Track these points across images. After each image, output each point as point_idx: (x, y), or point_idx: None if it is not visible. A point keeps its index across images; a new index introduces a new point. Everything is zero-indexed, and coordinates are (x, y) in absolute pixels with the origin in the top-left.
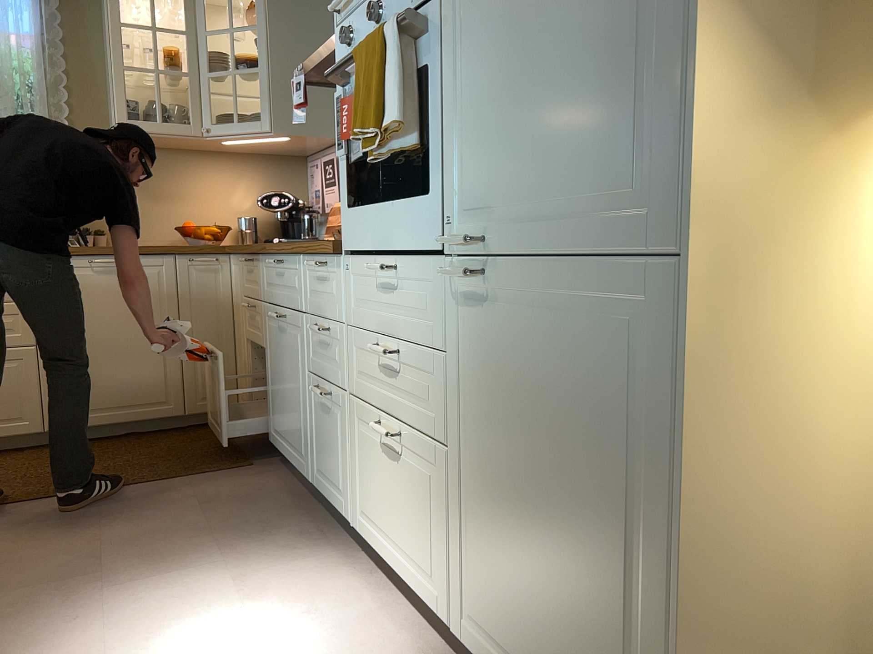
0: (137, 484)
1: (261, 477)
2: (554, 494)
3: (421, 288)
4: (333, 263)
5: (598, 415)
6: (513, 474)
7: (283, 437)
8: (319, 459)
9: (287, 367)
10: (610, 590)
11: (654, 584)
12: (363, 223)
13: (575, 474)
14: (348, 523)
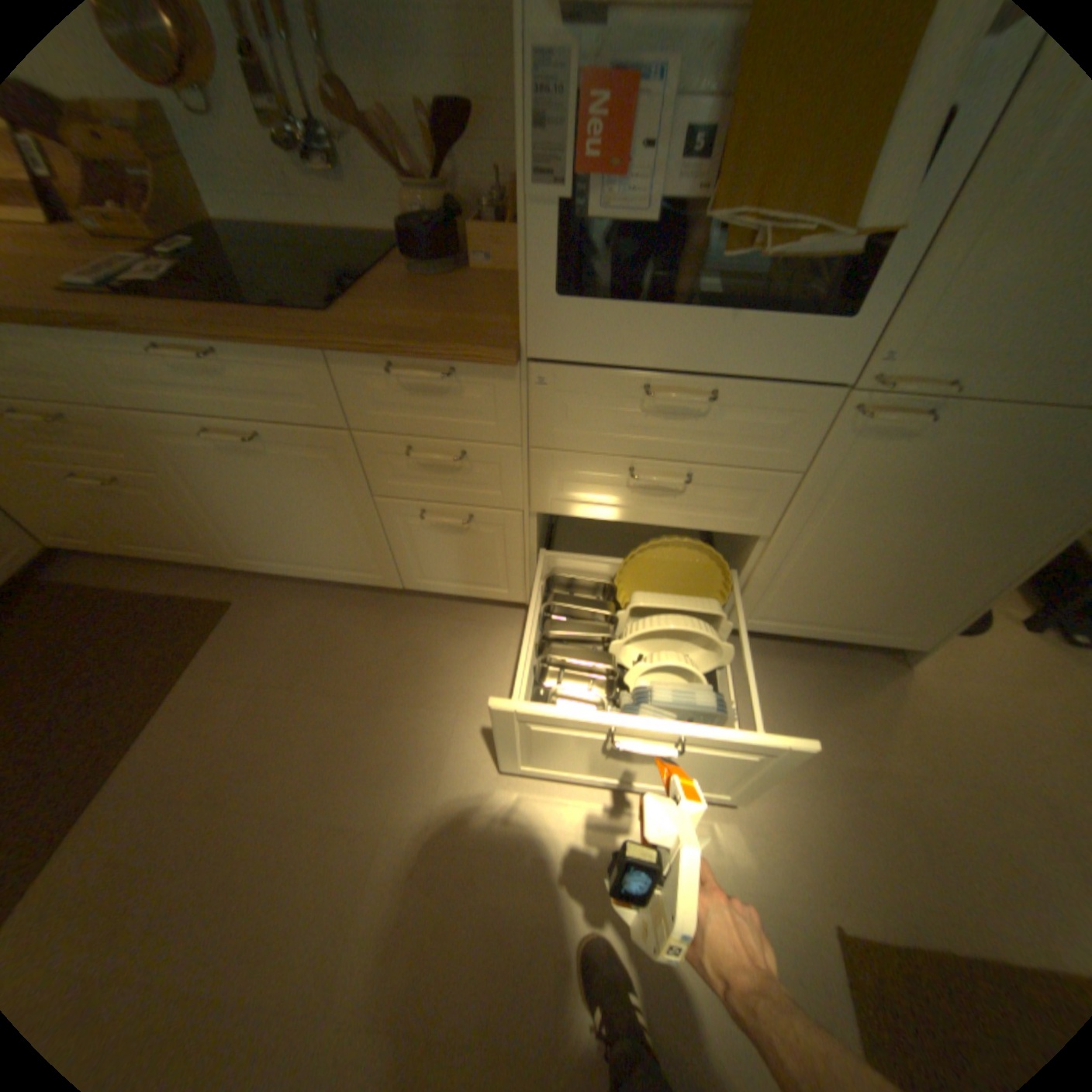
0: (136, 735)
1: (274, 608)
2: (921, 546)
3: (763, 415)
4: (476, 371)
5: (1015, 503)
6: (872, 541)
7: (289, 561)
8: (429, 568)
9: (287, 494)
10: (951, 578)
11: (1000, 569)
12: (614, 326)
13: (958, 534)
14: (514, 601)
